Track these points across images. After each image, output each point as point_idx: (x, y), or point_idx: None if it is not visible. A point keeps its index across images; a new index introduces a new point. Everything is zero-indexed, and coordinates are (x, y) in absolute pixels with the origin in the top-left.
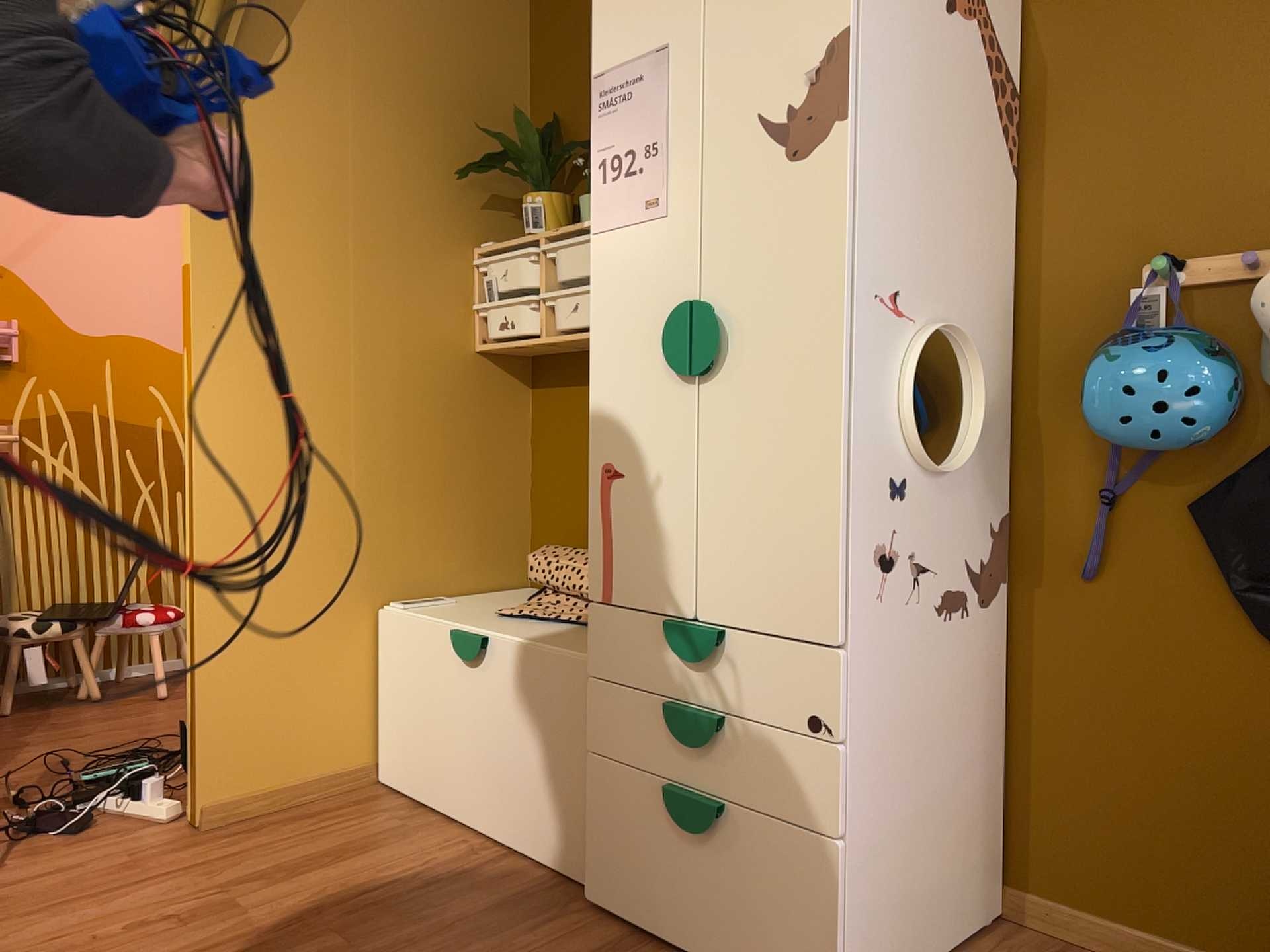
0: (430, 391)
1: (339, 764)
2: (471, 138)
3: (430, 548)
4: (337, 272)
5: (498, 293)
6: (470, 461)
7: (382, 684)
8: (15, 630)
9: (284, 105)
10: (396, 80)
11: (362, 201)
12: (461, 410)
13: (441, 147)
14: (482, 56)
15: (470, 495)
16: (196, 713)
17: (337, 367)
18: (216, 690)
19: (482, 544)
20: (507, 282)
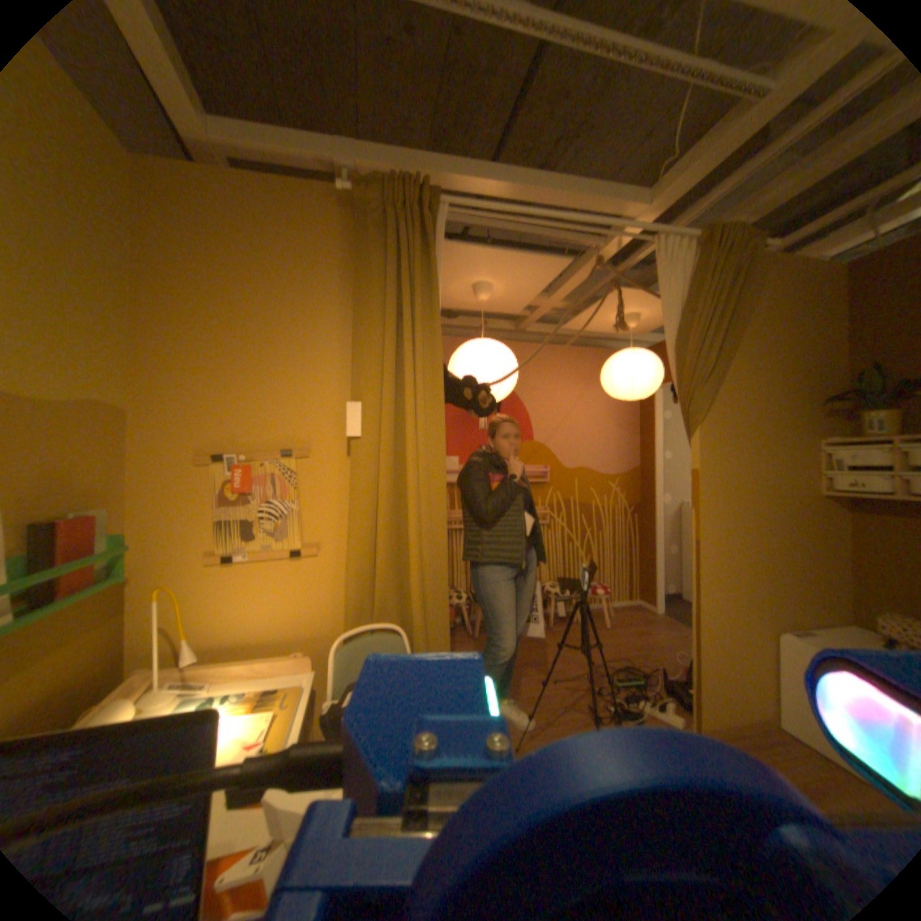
0: (801, 518)
1: (762, 715)
2: (818, 380)
3: (802, 602)
4: (758, 462)
5: (844, 464)
6: (821, 554)
7: (786, 677)
8: (553, 592)
9: (734, 384)
10: (783, 359)
11: (768, 424)
12: (816, 526)
13: (804, 388)
14: (823, 335)
15: (821, 572)
16: (701, 683)
17: (758, 510)
18: (709, 672)
19: (827, 599)
20: (857, 460)
